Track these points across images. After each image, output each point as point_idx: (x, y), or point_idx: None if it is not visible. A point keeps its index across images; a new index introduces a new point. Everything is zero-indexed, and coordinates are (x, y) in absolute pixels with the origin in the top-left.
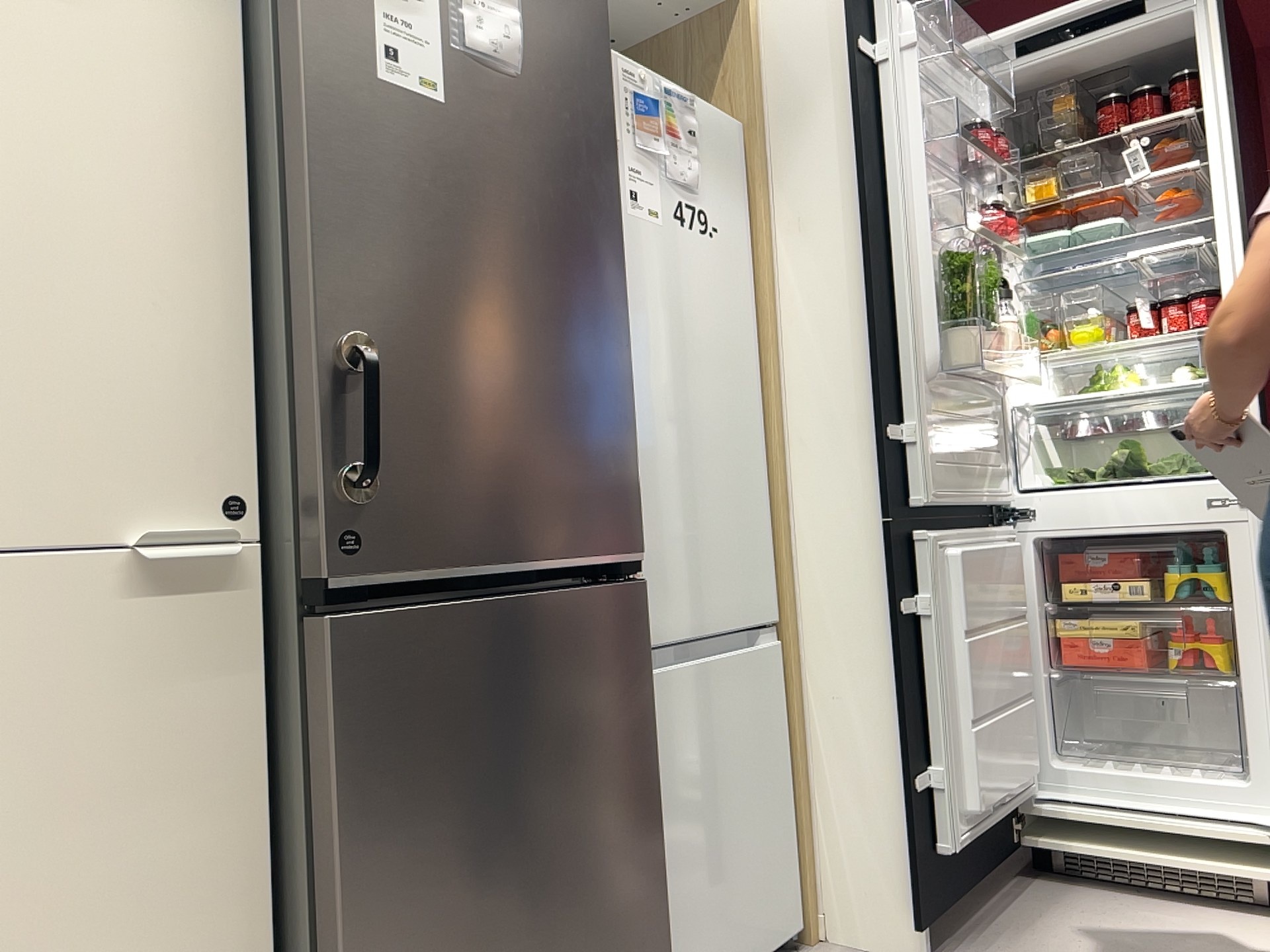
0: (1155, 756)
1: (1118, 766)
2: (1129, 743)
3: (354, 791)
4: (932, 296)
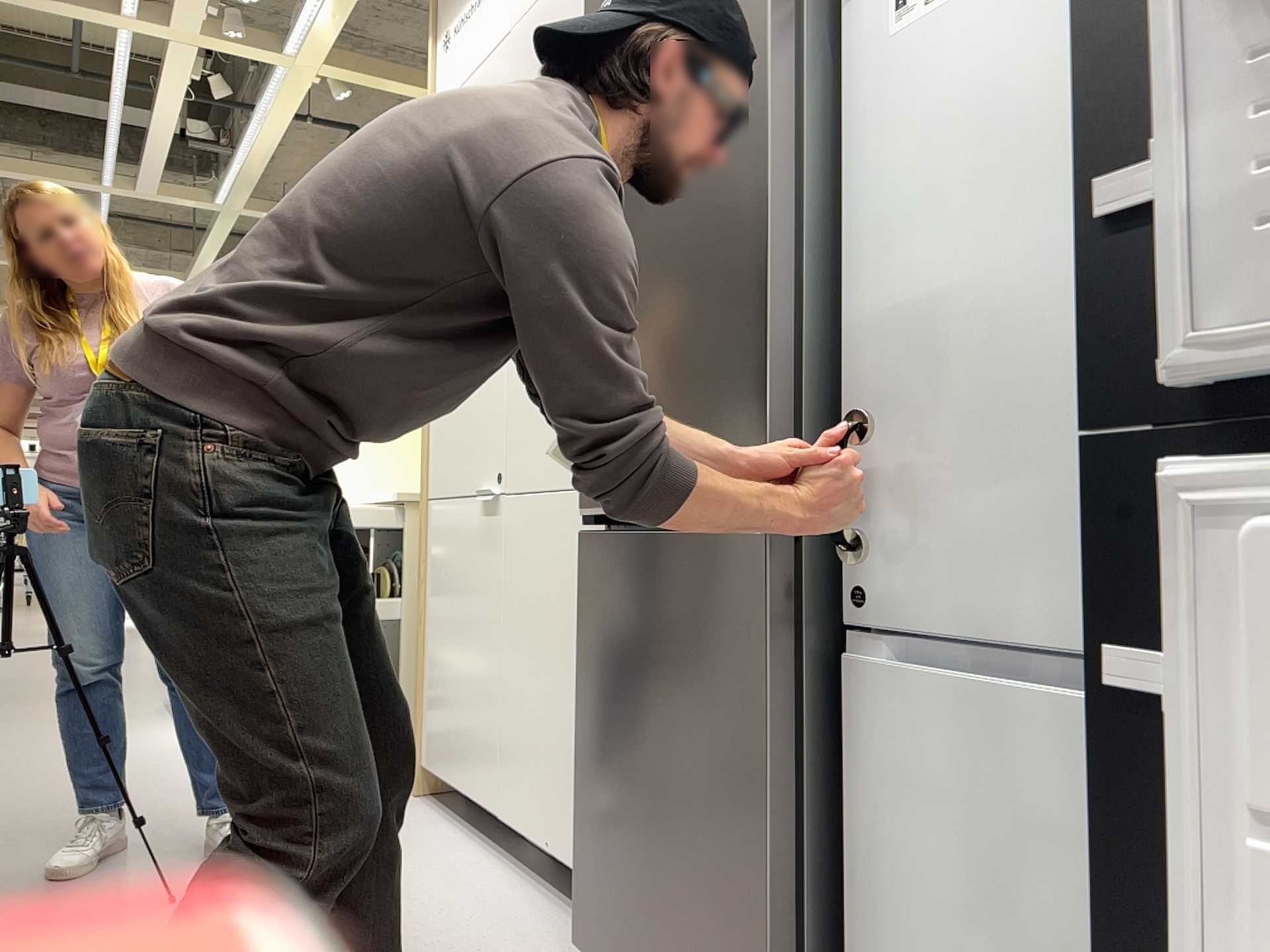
0: None
1: None
2: None
3: (584, 642)
4: None
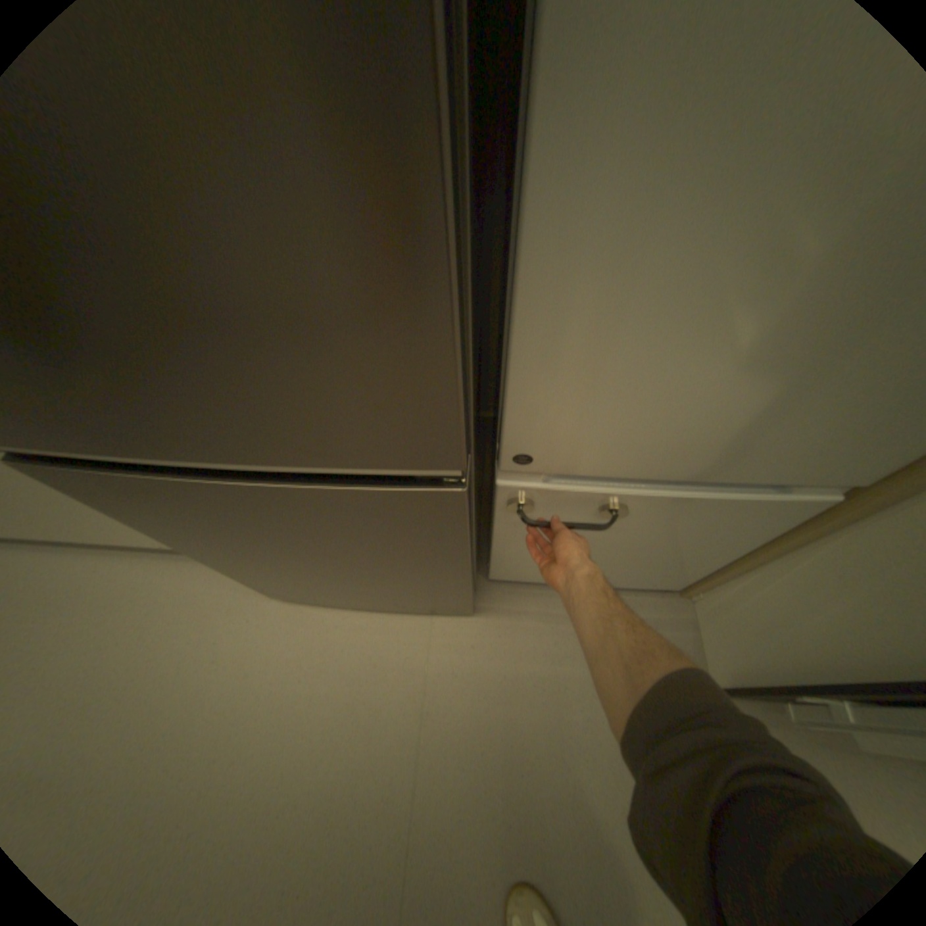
0: None
1: None
2: None
3: (136, 524)
4: None
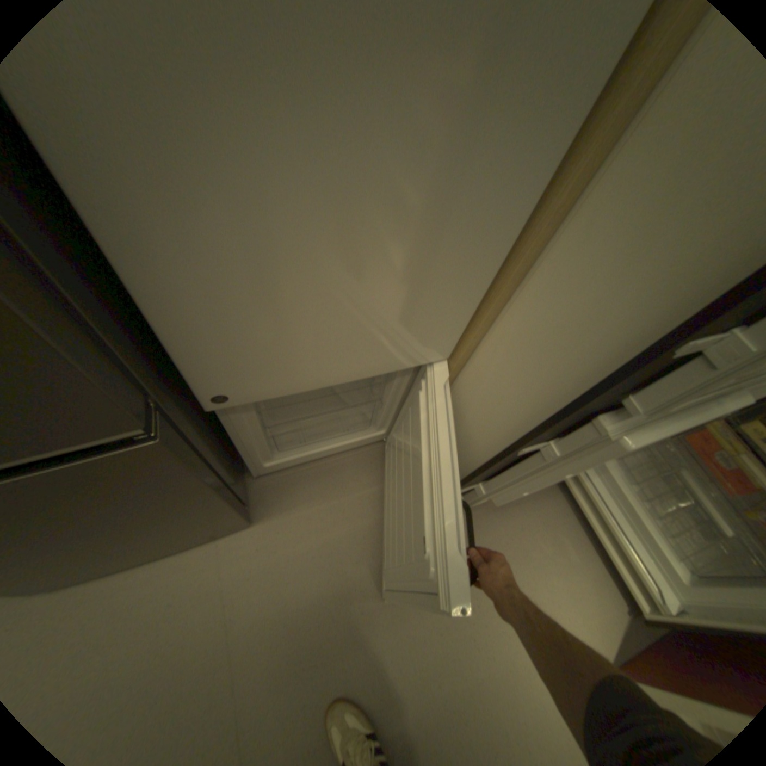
0: (675, 495)
1: (640, 492)
2: (671, 478)
3: None
4: None
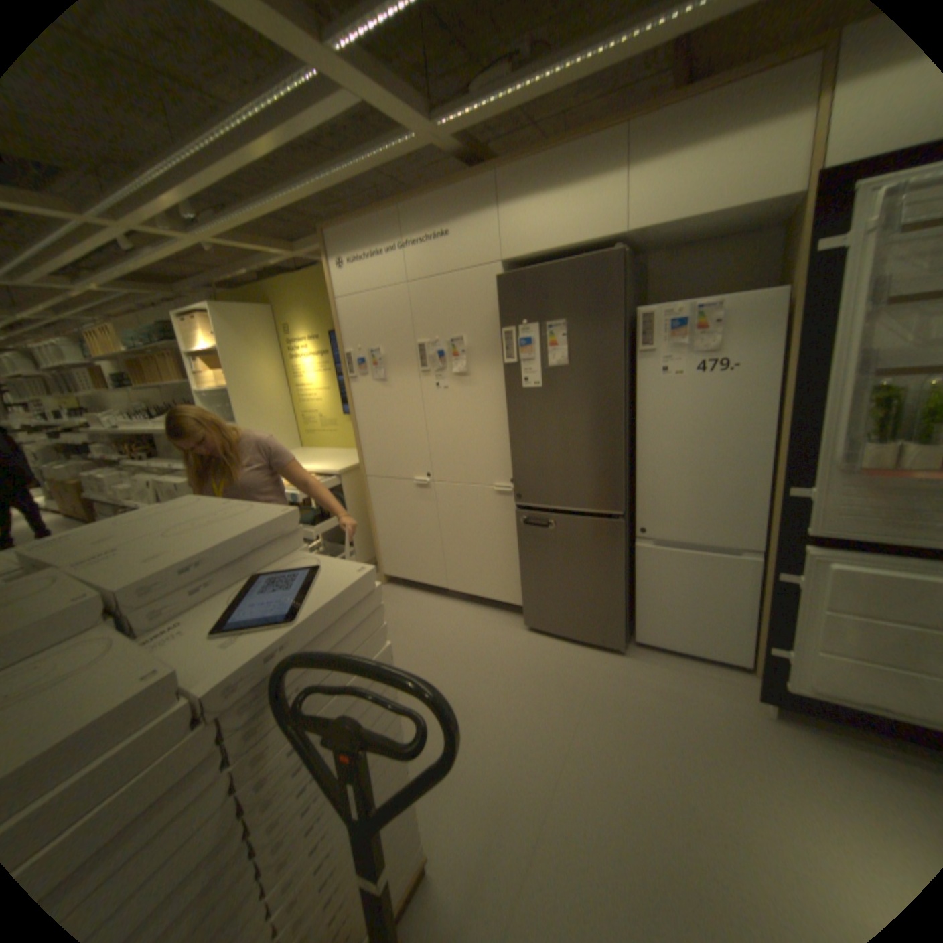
0: None
1: None
2: None
3: (522, 542)
4: (862, 414)
